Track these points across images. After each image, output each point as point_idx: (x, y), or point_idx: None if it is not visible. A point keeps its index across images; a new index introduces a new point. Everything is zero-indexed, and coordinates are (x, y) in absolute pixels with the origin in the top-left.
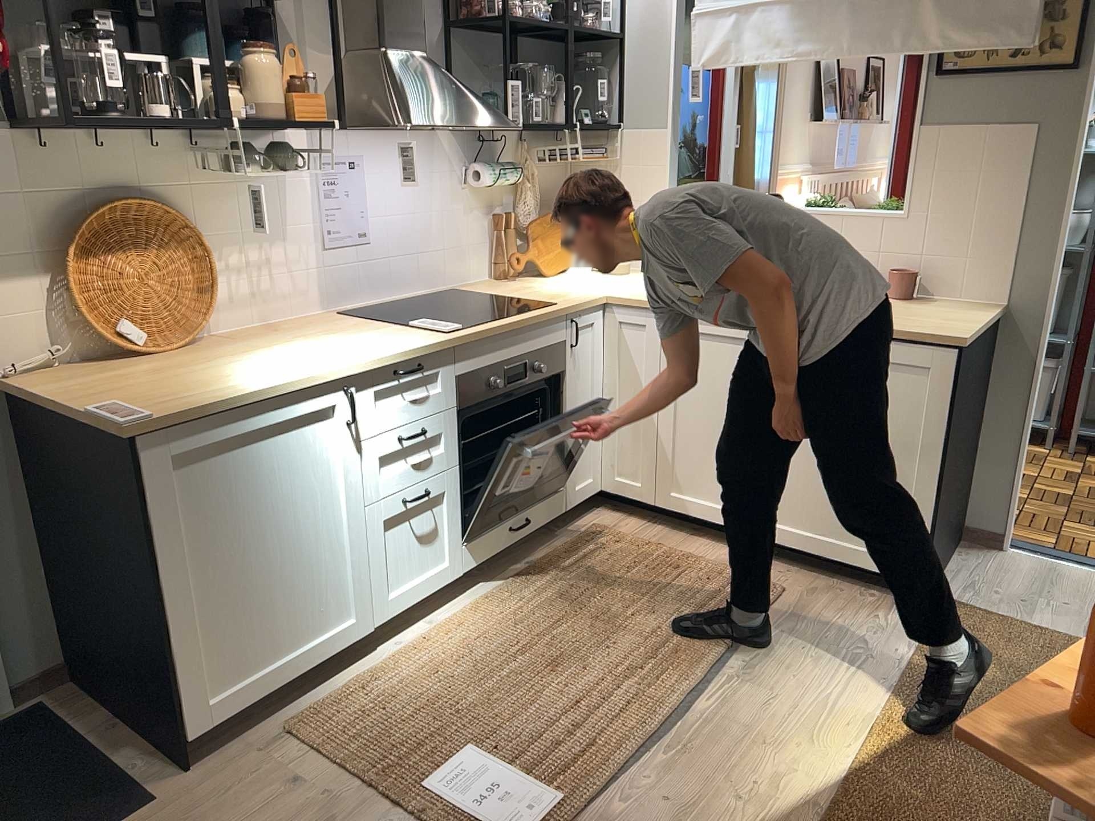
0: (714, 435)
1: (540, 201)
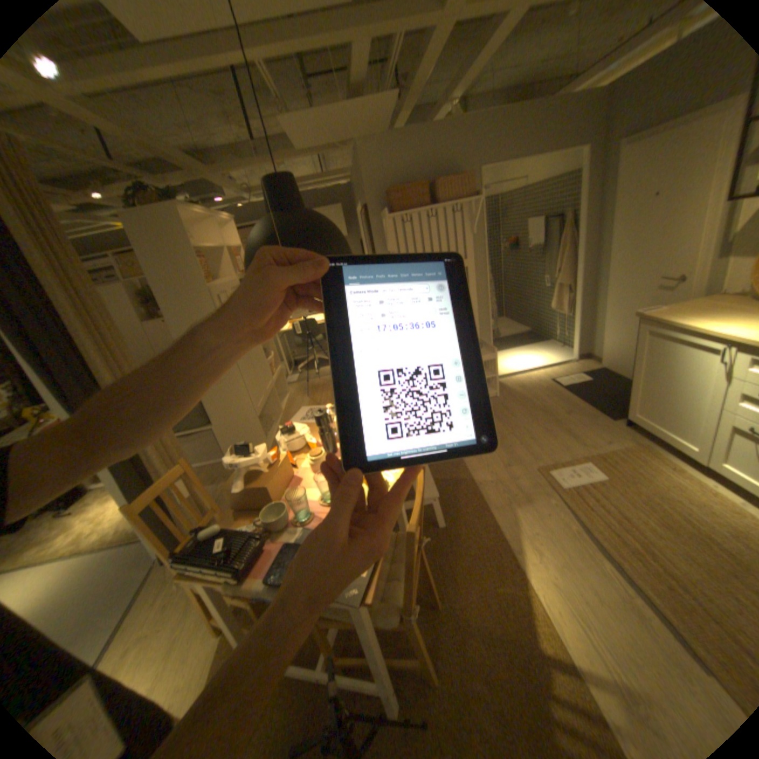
0: None
1: None
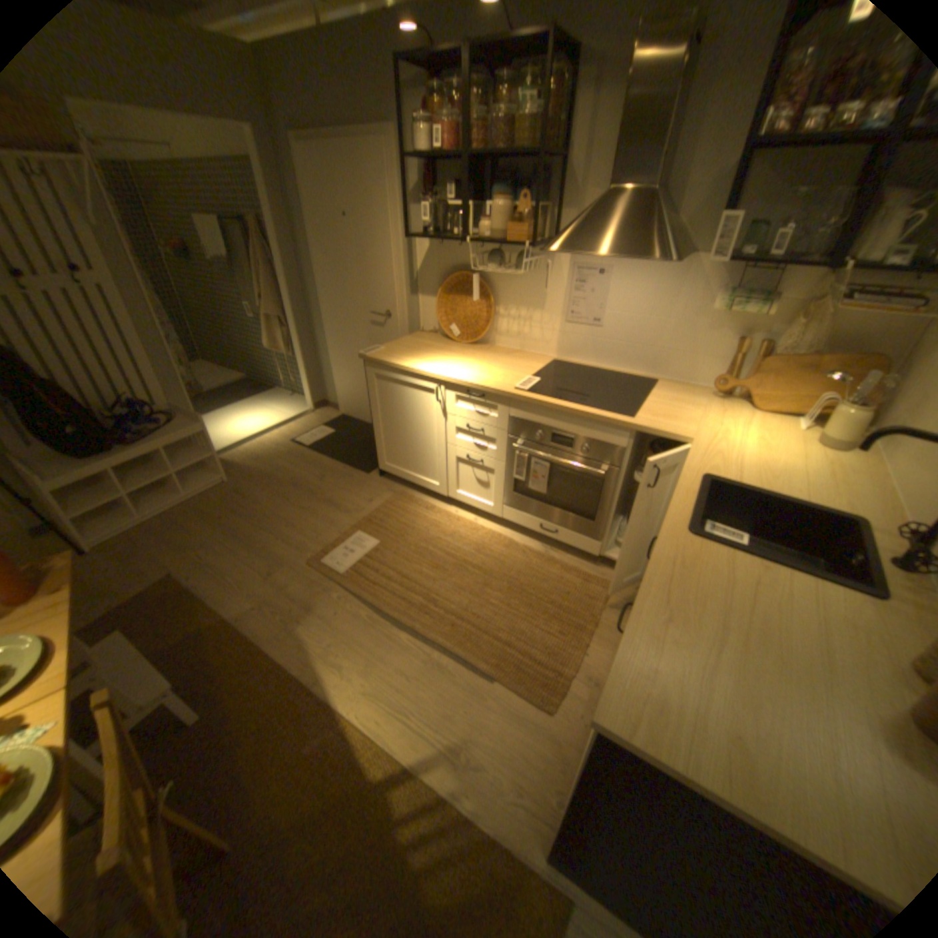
0: None
1: (829, 341)
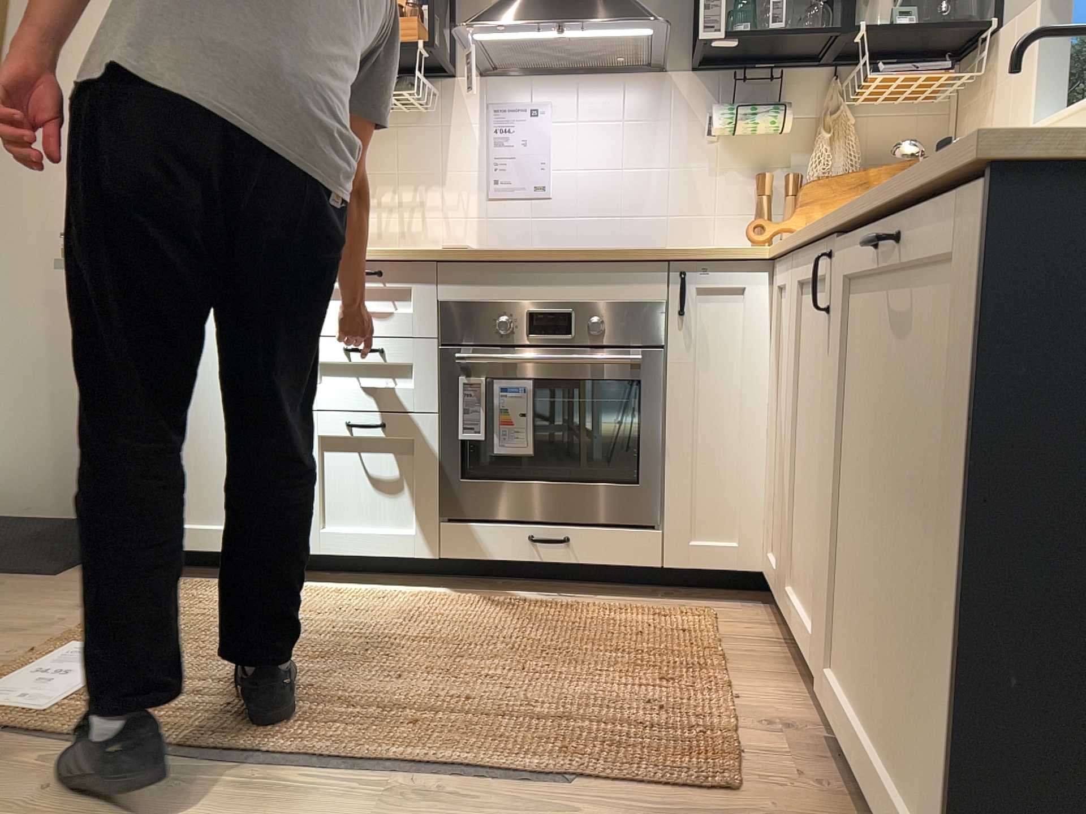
0: (817, 480)
1: (860, 164)
